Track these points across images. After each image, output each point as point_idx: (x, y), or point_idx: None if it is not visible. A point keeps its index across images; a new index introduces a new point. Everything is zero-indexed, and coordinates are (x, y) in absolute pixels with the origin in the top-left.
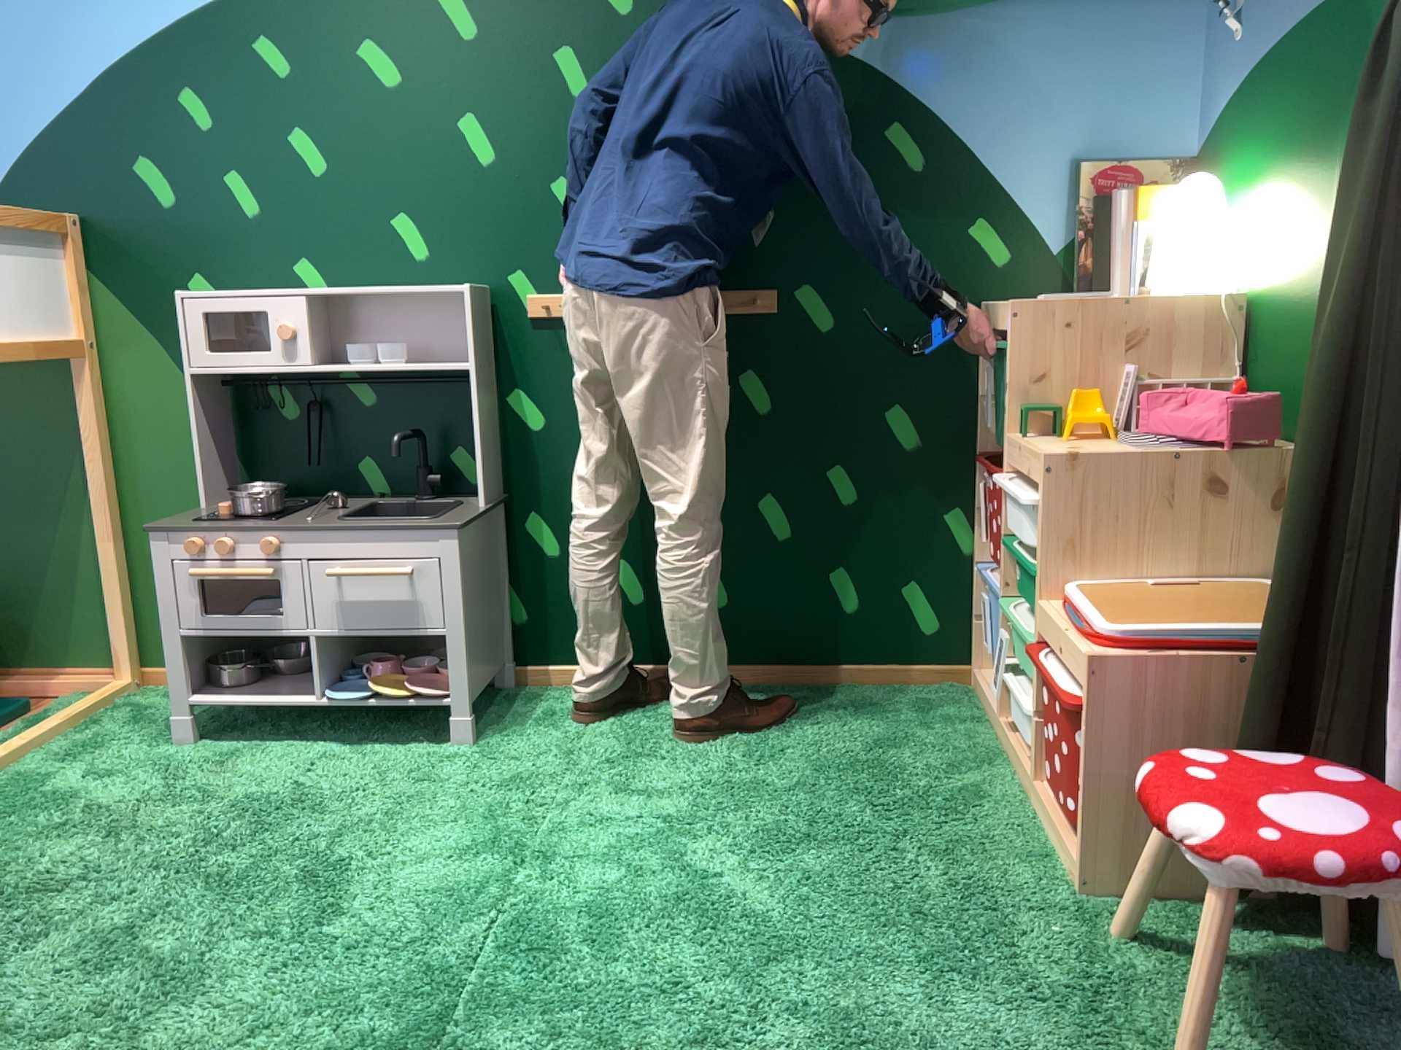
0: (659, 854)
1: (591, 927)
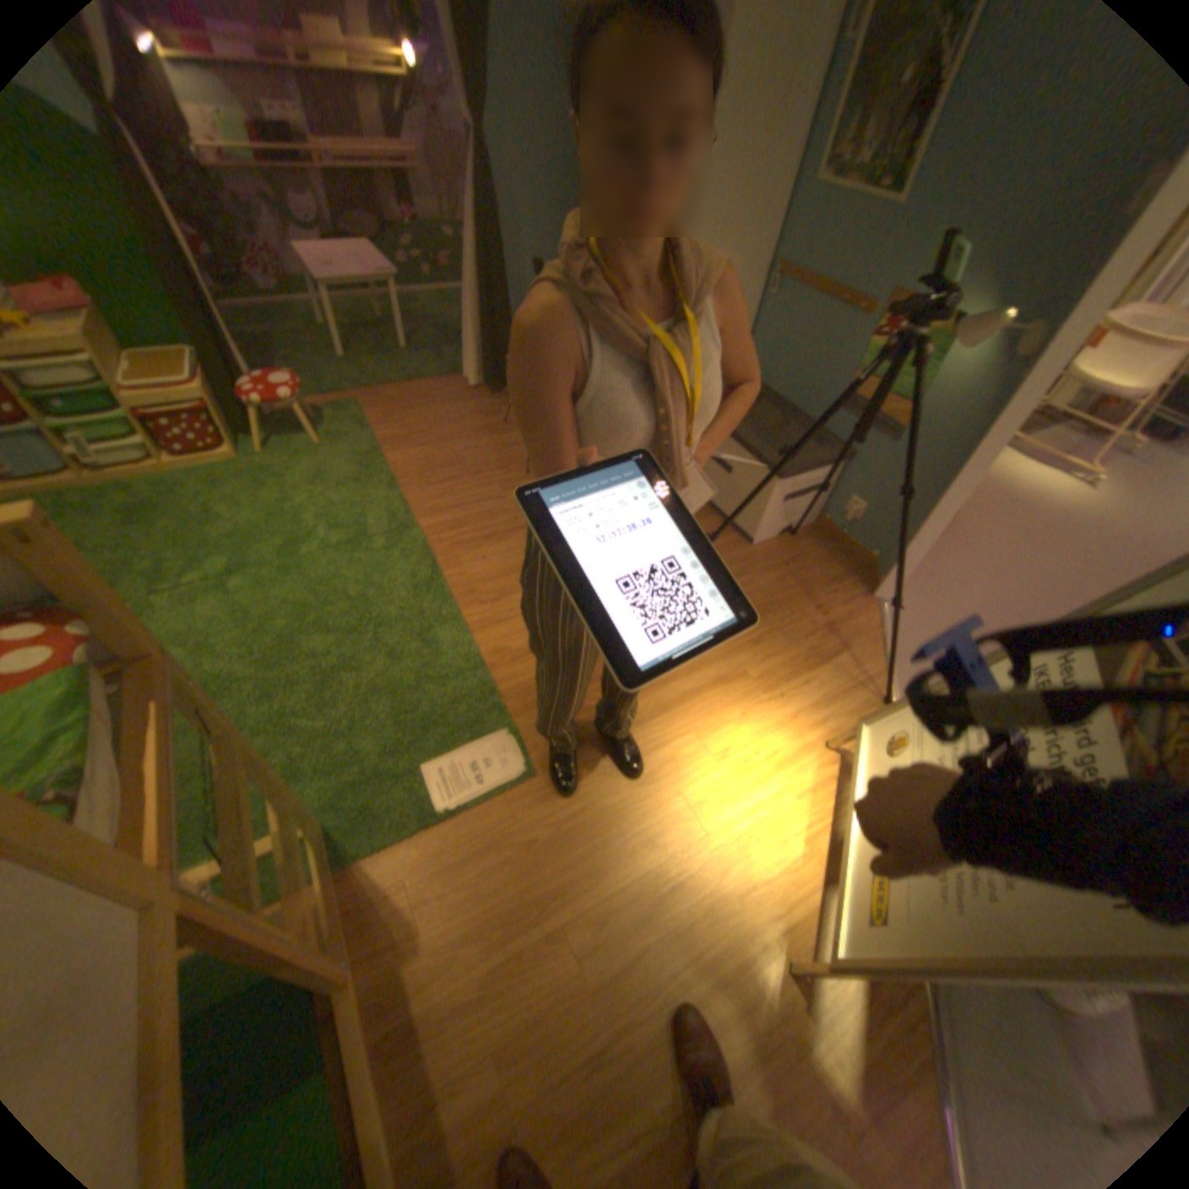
0: (215, 546)
1: (272, 545)
